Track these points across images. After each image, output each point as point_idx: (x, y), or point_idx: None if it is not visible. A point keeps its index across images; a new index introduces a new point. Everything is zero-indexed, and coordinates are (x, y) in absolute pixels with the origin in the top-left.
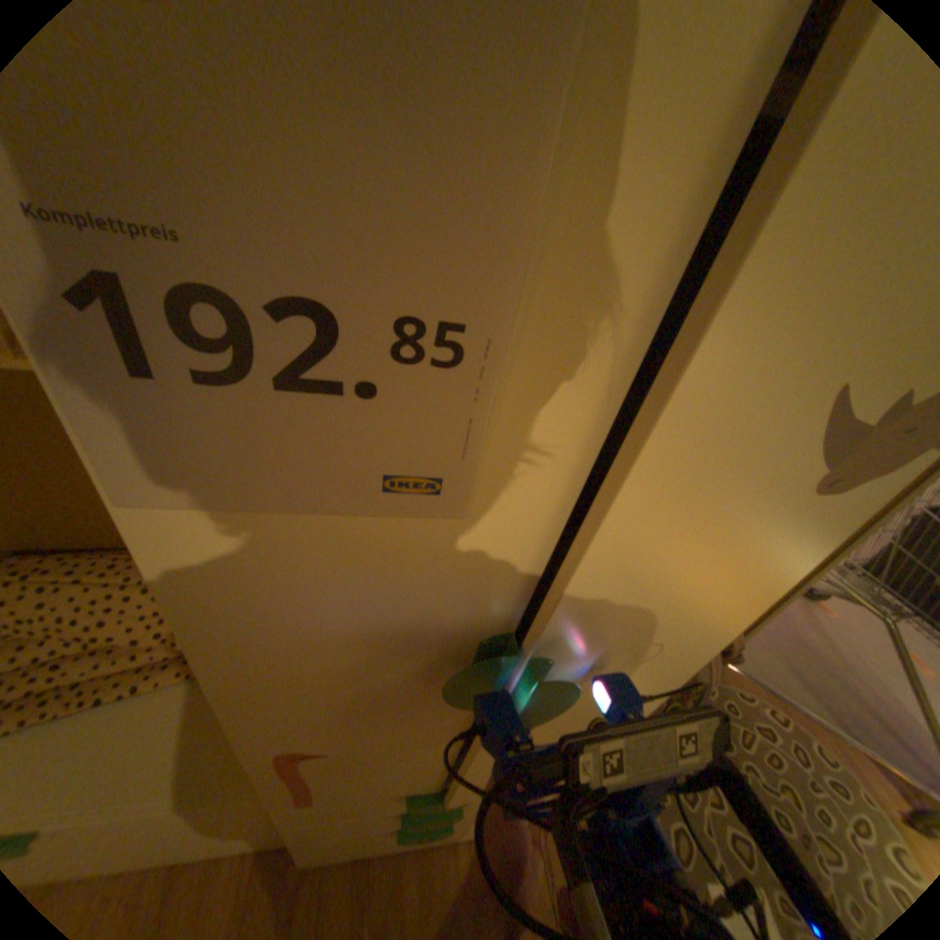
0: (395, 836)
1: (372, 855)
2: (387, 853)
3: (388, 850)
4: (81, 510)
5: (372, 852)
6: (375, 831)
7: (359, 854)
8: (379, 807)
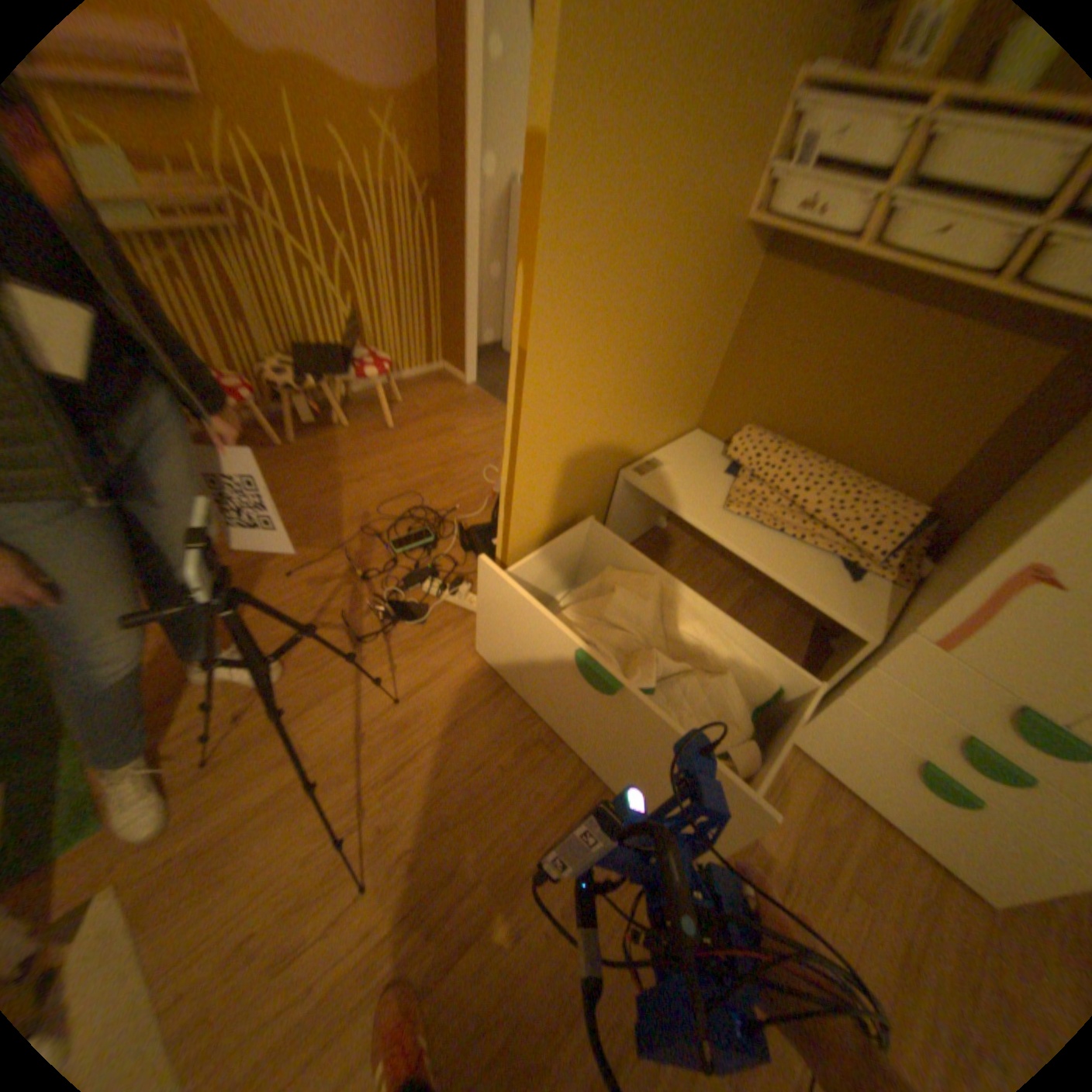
0: (923, 764)
1: (852, 782)
2: (865, 792)
3: (874, 787)
4: (830, 419)
5: (861, 777)
6: (918, 741)
7: (850, 768)
8: (977, 704)
